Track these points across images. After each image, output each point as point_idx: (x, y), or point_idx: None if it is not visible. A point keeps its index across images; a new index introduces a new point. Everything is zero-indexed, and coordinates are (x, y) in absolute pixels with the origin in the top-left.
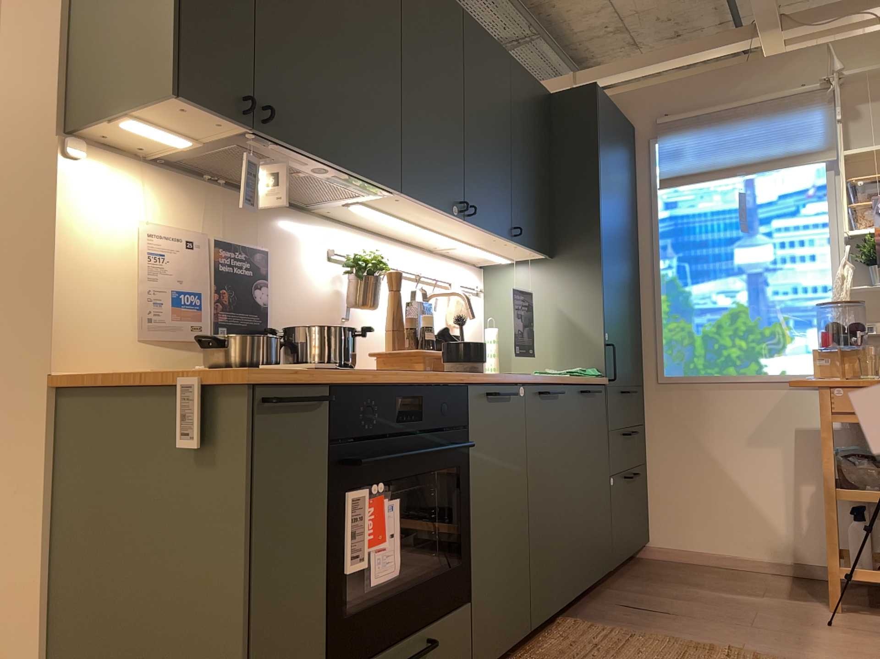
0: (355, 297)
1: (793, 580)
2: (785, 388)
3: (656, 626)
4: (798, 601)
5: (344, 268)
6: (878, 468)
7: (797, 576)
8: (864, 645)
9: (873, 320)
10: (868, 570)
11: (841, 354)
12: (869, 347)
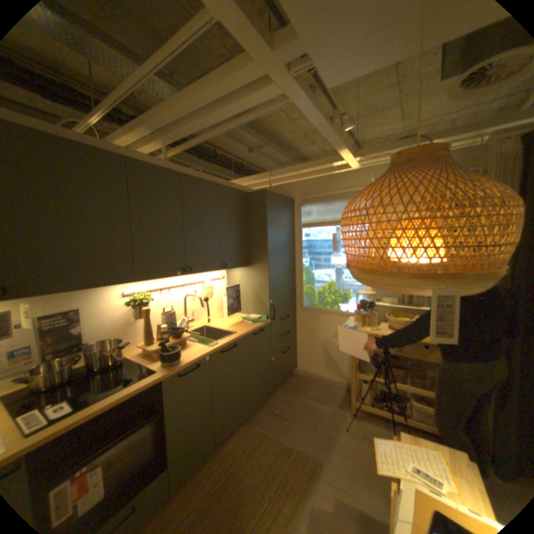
0: (136, 315)
1: (346, 393)
2: (348, 318)
3: (277, 431)
4: (341, 411)
5: (127, 304)
6: (375, 366)
7: (348, 390)
8: (355, 449)
9: (384, 295)
10: (368, 404)
11: (364, 316)
12: (377, 314)
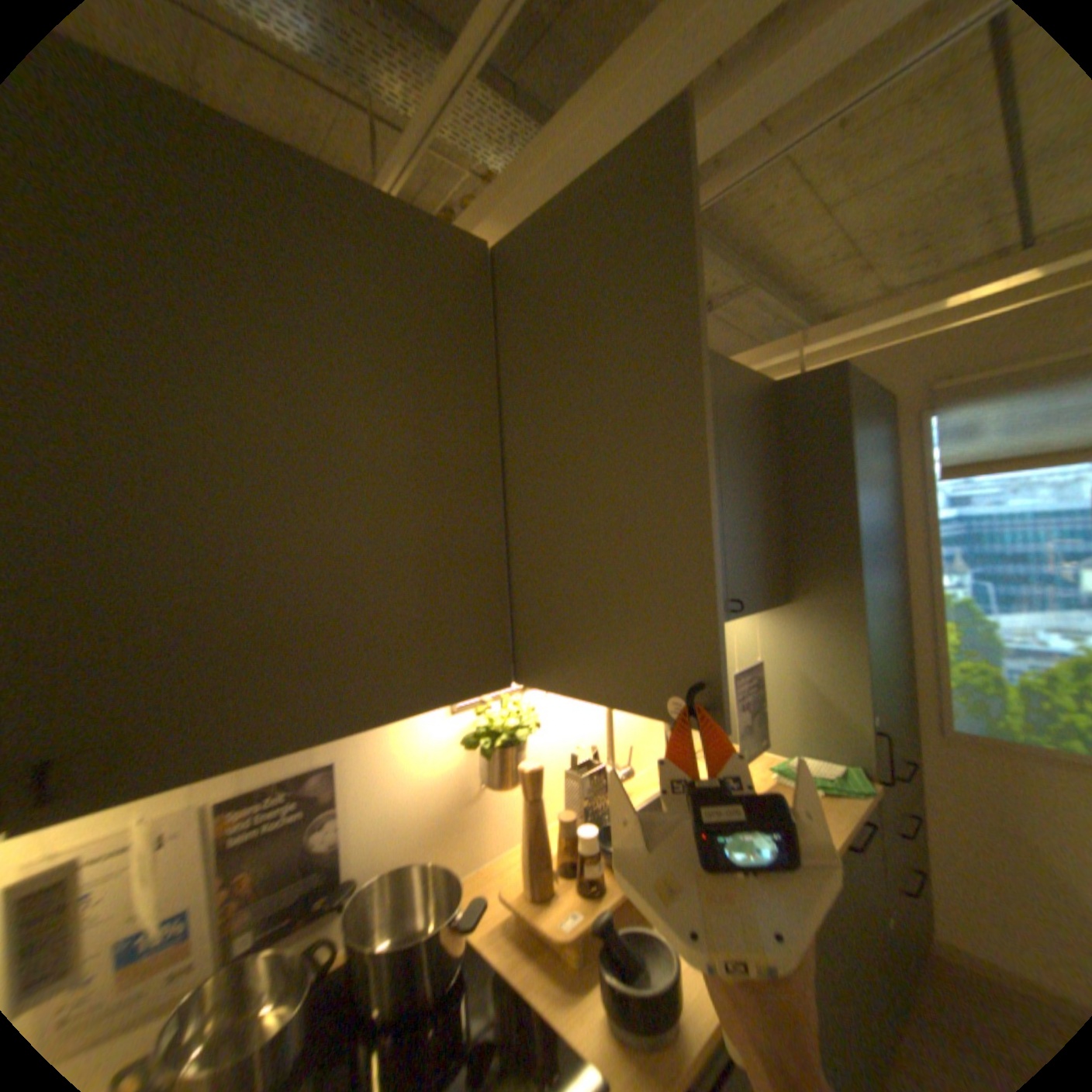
0: (491, 772)
1: None
2: None
3: None
4: None
5: (469, 738)
6: None
7: None
8: None
9: None
10: None
11: None
12: None
